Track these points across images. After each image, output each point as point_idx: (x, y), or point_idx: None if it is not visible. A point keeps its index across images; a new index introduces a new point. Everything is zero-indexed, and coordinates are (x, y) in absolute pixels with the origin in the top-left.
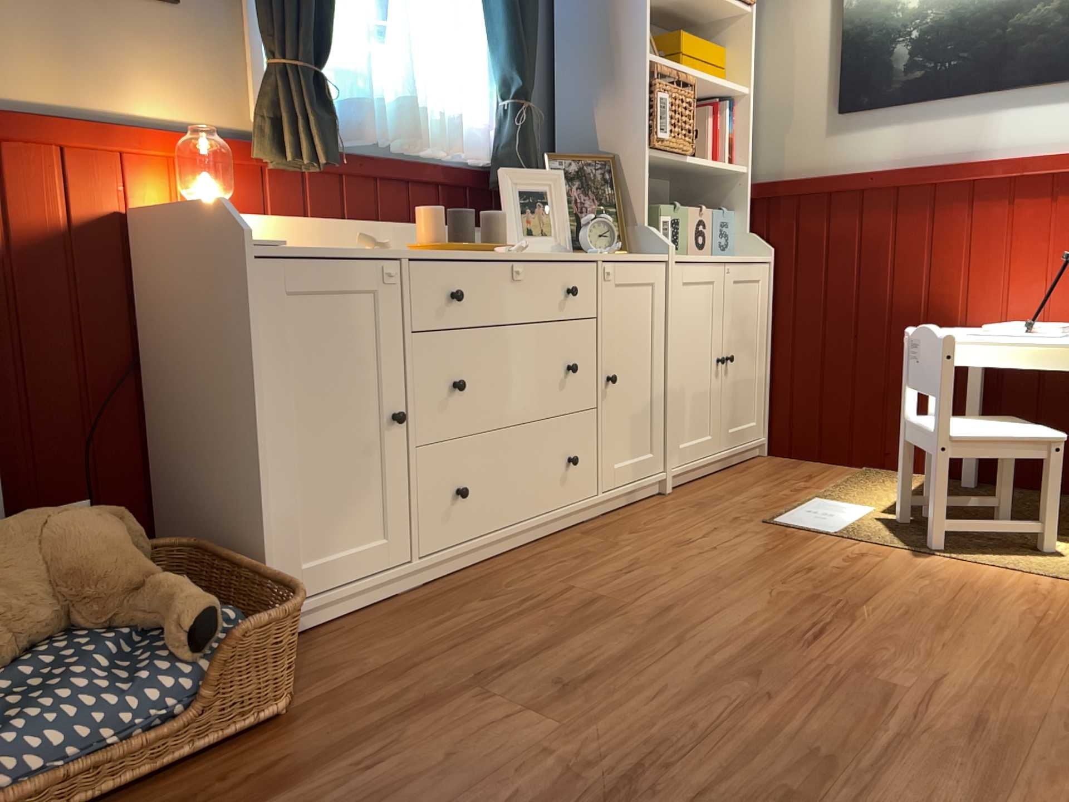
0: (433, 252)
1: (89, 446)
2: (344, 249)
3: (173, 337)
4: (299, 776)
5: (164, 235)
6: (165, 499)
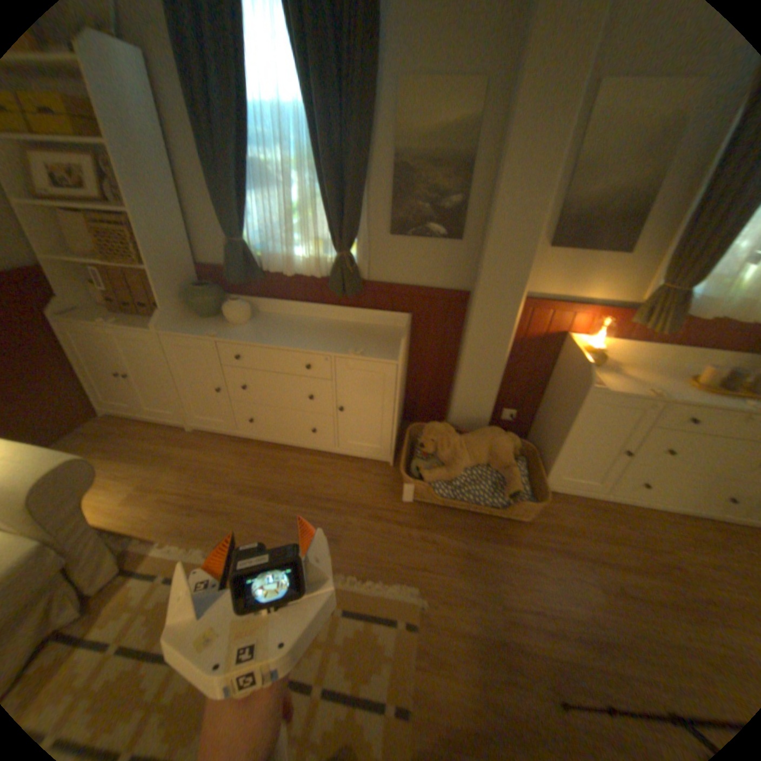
0: (699, 395)
1: (522, 402)
2: (643, 389)
3: (561, 385)
4: (521, 545)
5: (574, 353)
6: (538, 422)
